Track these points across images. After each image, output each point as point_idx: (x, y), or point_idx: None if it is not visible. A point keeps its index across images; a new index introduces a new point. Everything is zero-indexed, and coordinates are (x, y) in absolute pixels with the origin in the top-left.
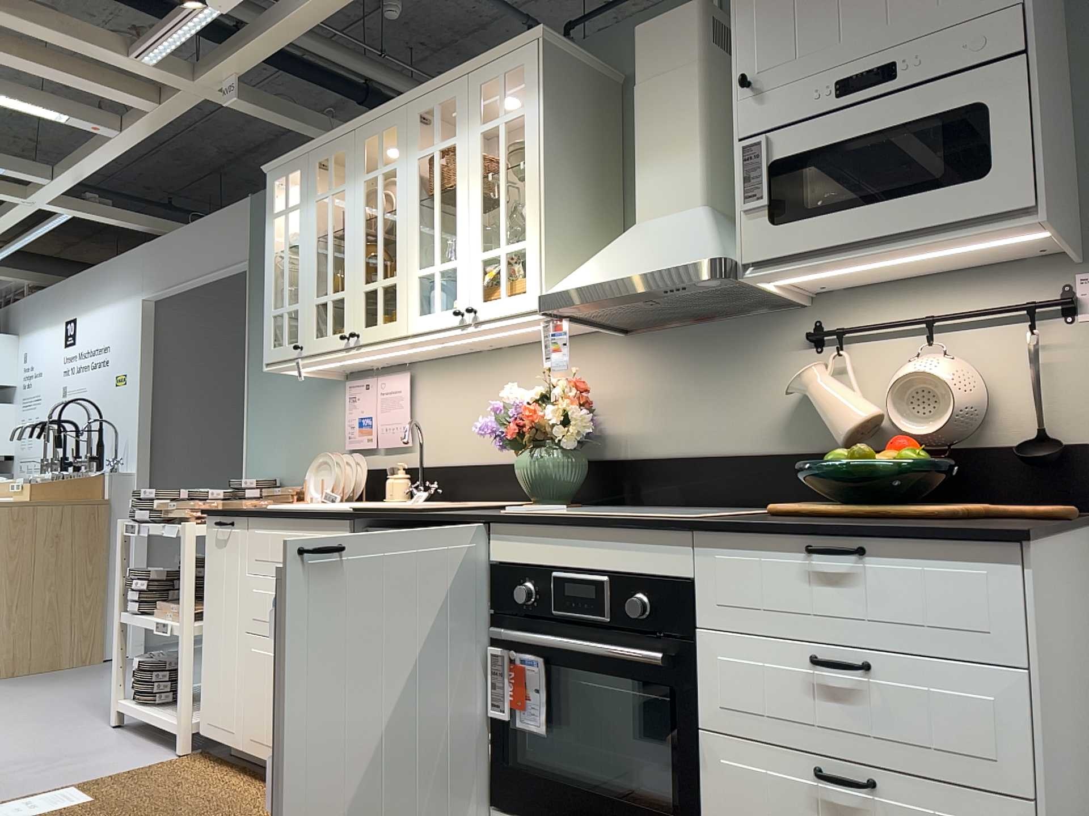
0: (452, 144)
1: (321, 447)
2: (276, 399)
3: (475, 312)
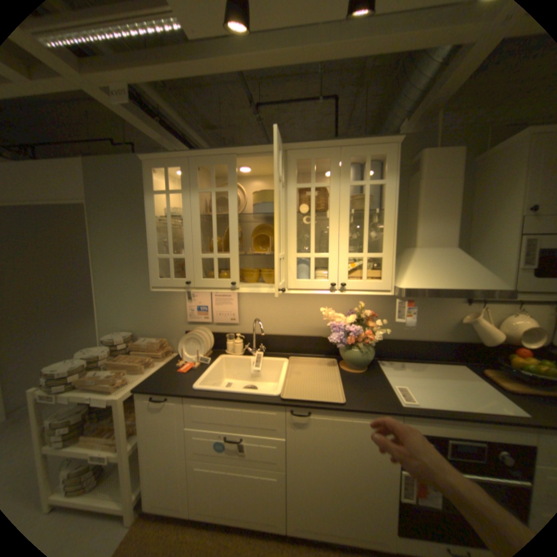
0: (326, 186)
1: (165, 318)
2: (122, 288)
3: (344, 286)
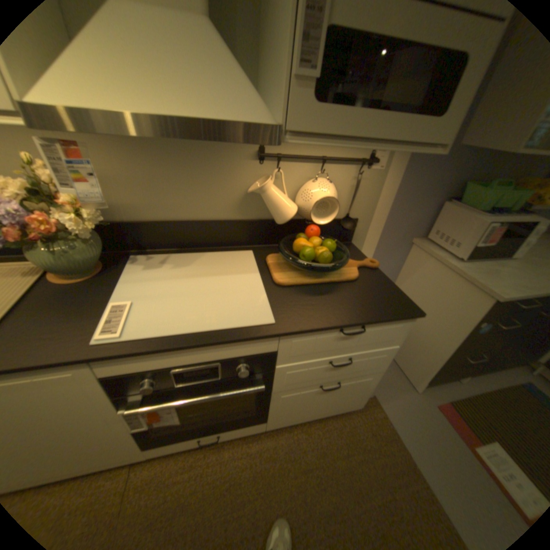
0: None
1: None
2: None
3: None
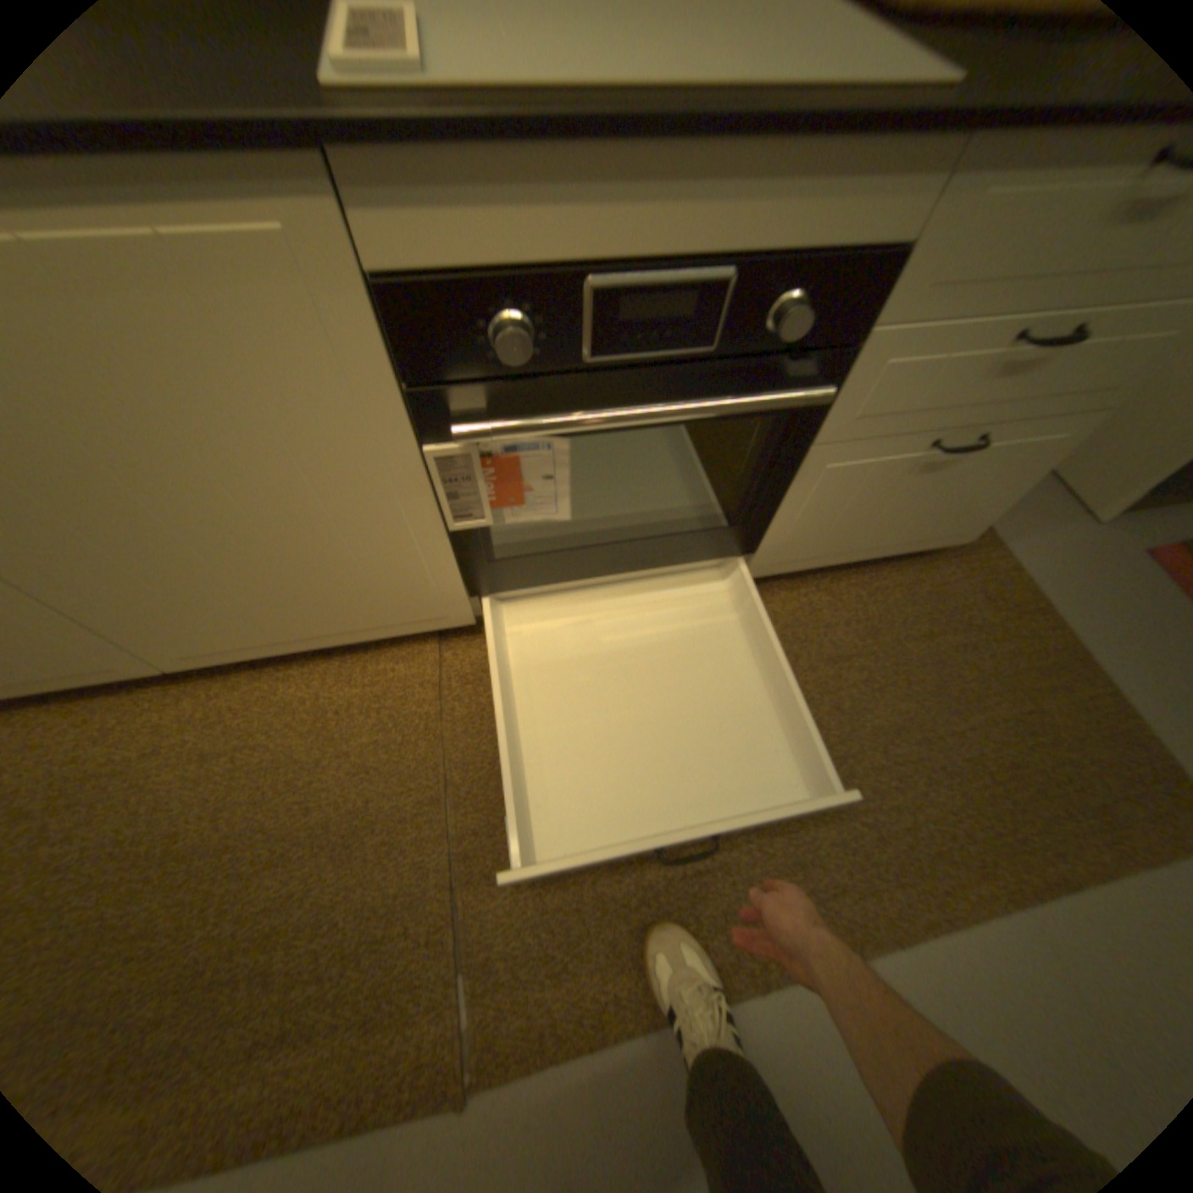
0: None
1: None
2: None
3: None
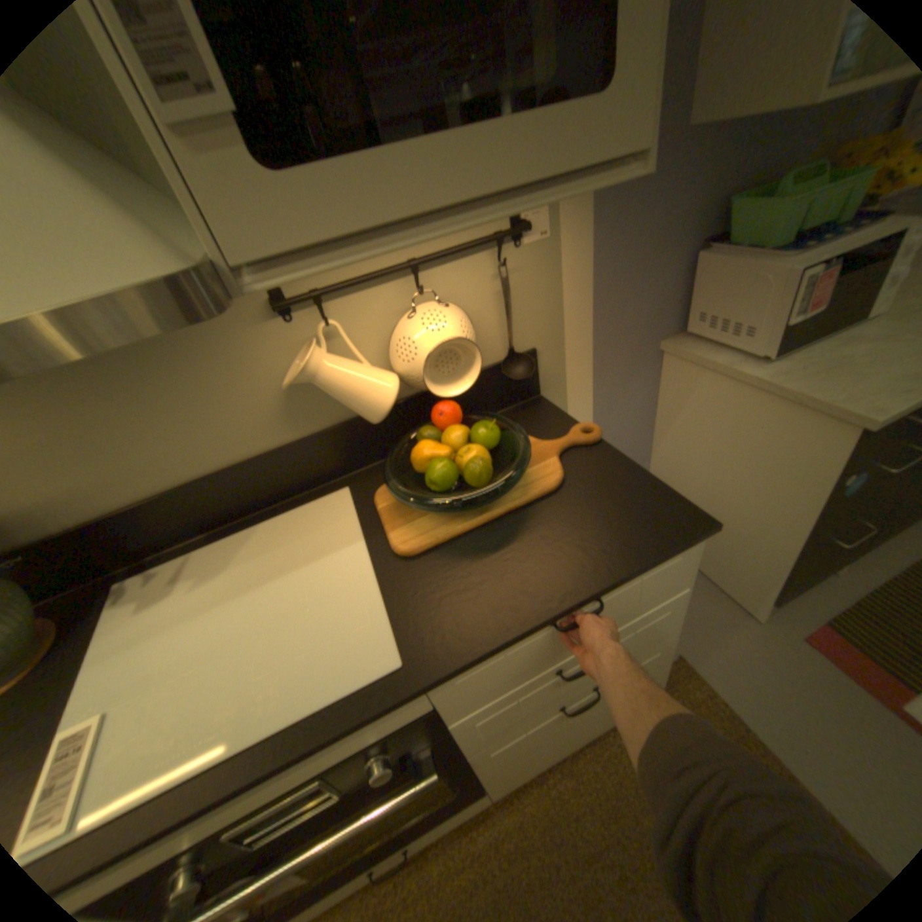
0: None
1: None
2: None
3: None
